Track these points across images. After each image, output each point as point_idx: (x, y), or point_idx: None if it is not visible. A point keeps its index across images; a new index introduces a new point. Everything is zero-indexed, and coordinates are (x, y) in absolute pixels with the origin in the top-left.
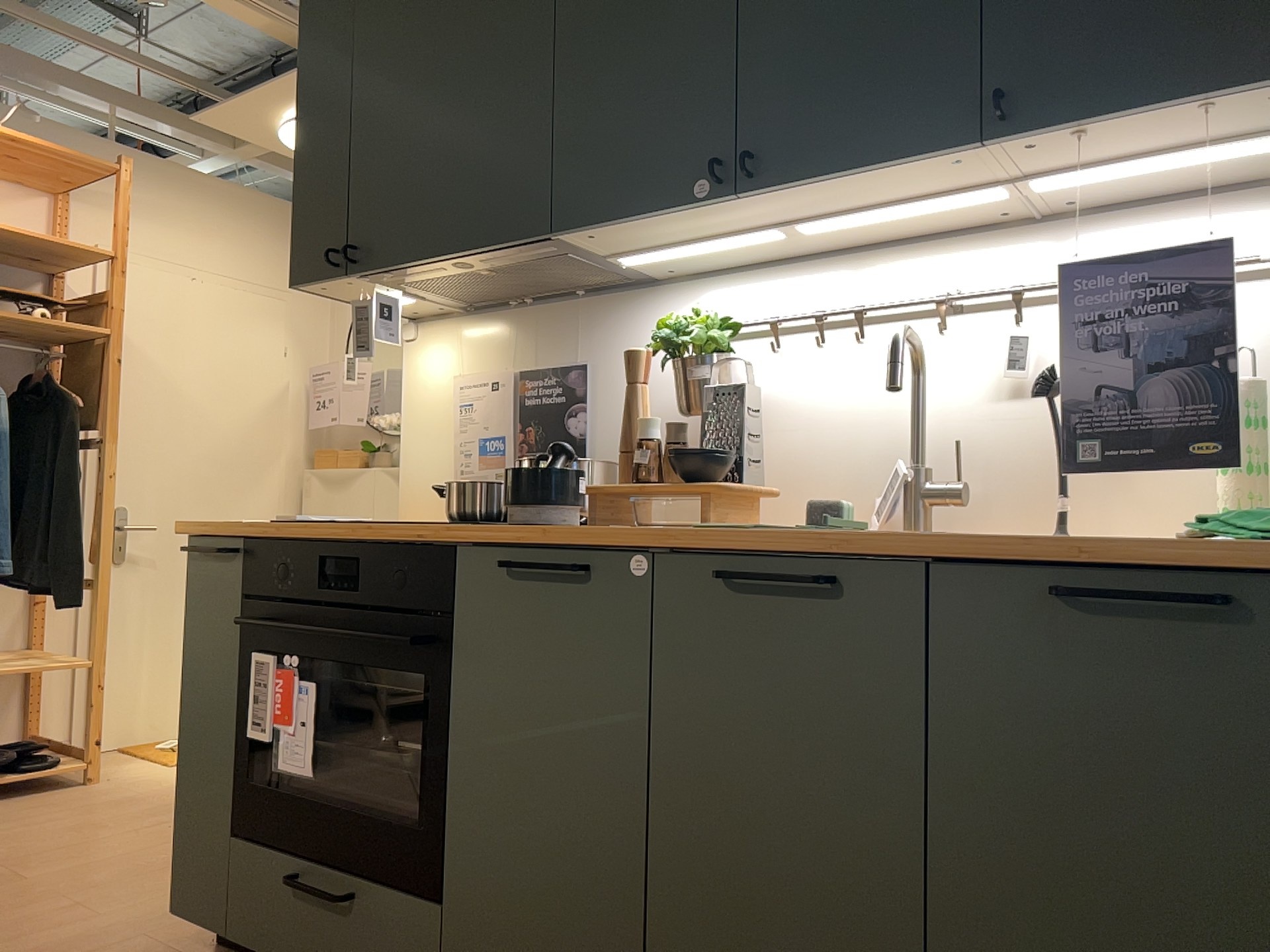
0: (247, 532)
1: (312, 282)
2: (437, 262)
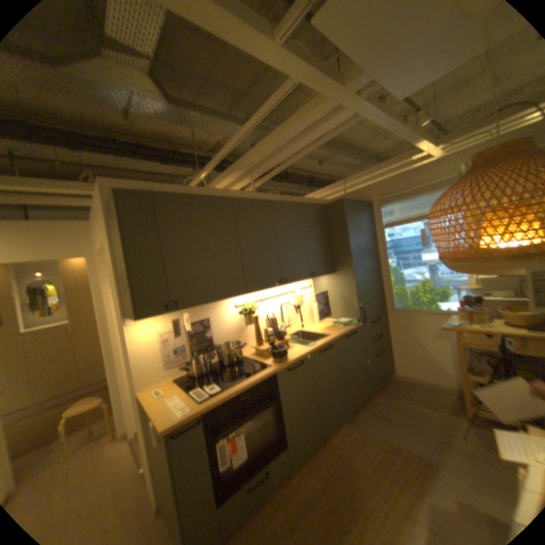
0: (200, 411)
1: (147, 316)
2: (207, 303)
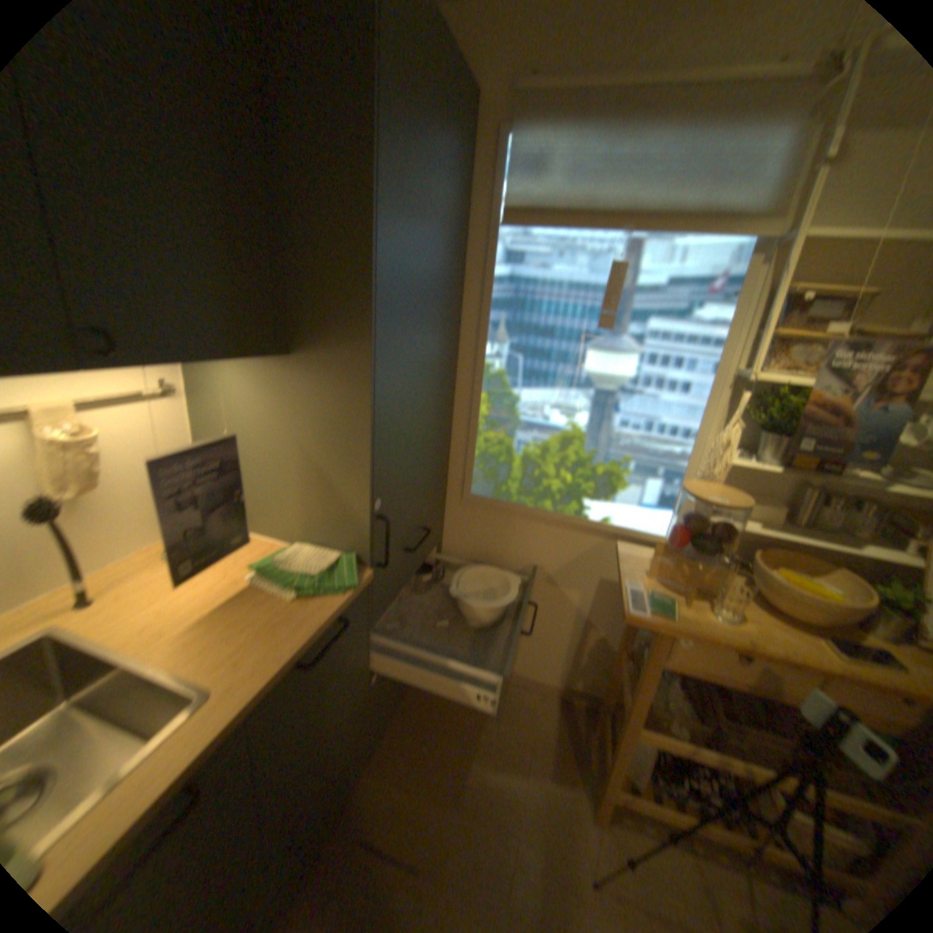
0: None
1: None
2: None
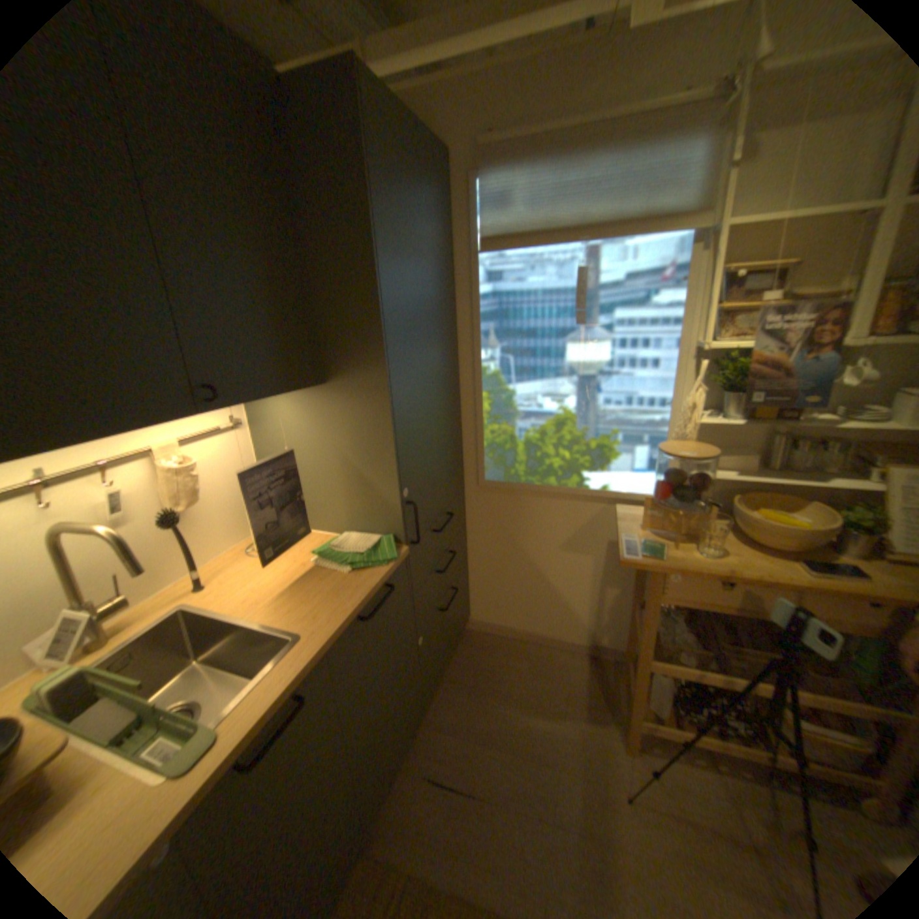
0: None
1: None
2: None
